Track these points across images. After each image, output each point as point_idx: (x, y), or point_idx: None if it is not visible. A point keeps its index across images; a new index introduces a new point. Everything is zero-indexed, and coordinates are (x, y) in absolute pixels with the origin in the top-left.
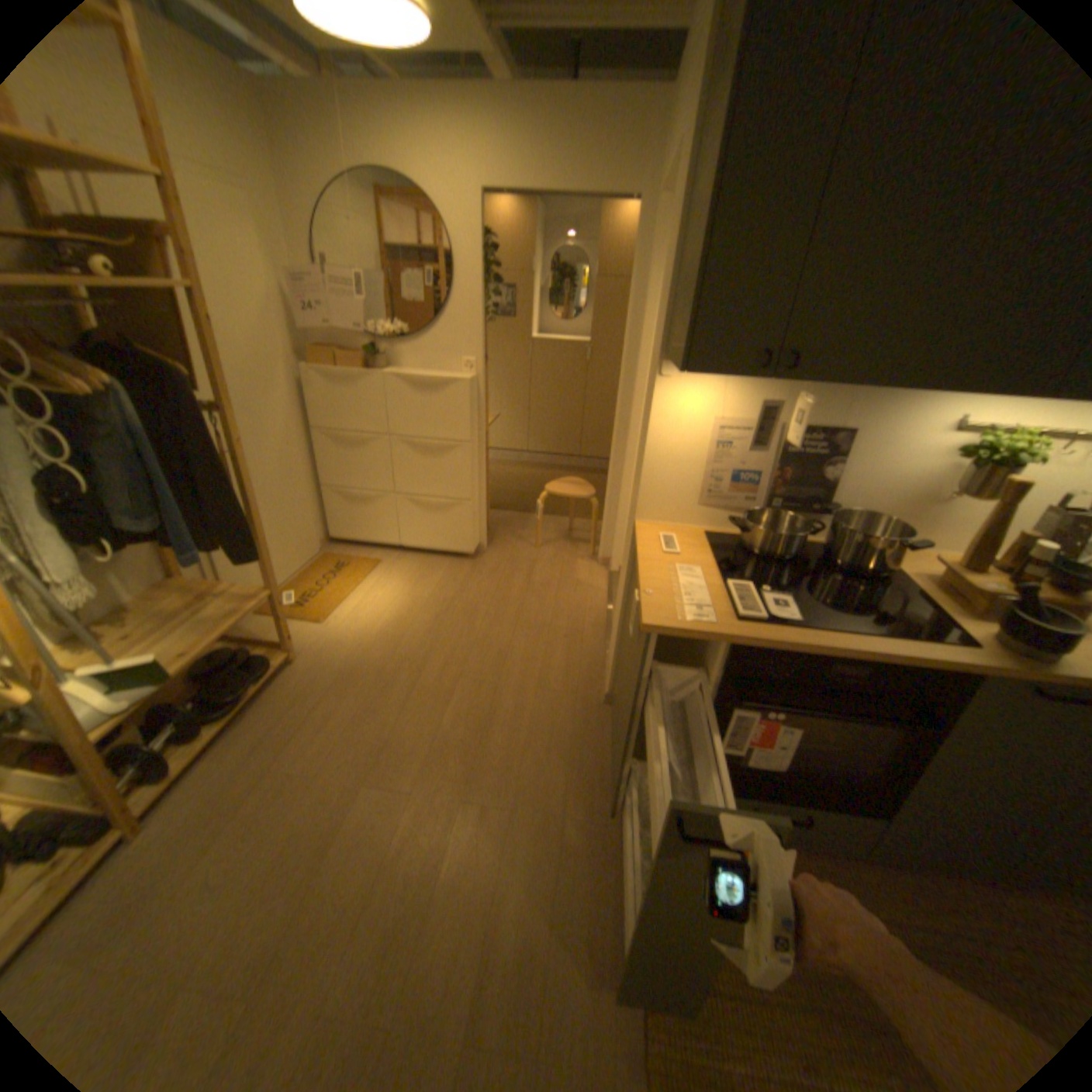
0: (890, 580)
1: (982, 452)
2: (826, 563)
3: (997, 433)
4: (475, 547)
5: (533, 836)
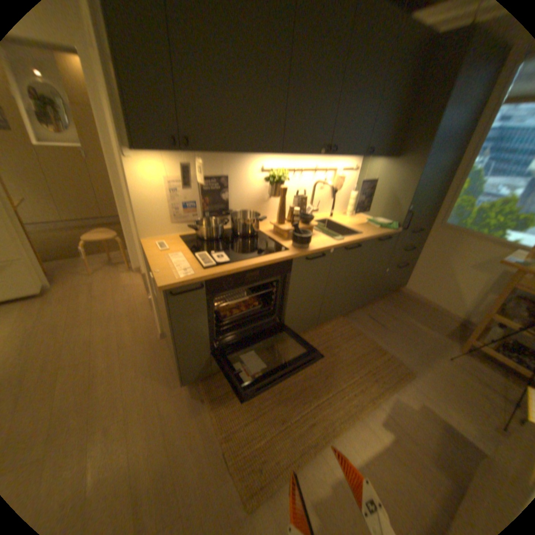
0: (257, 235)
1: (270, 179)
2: (233, 235)
3: (273, 171)
4: (39, 288)
5: (142, 422)
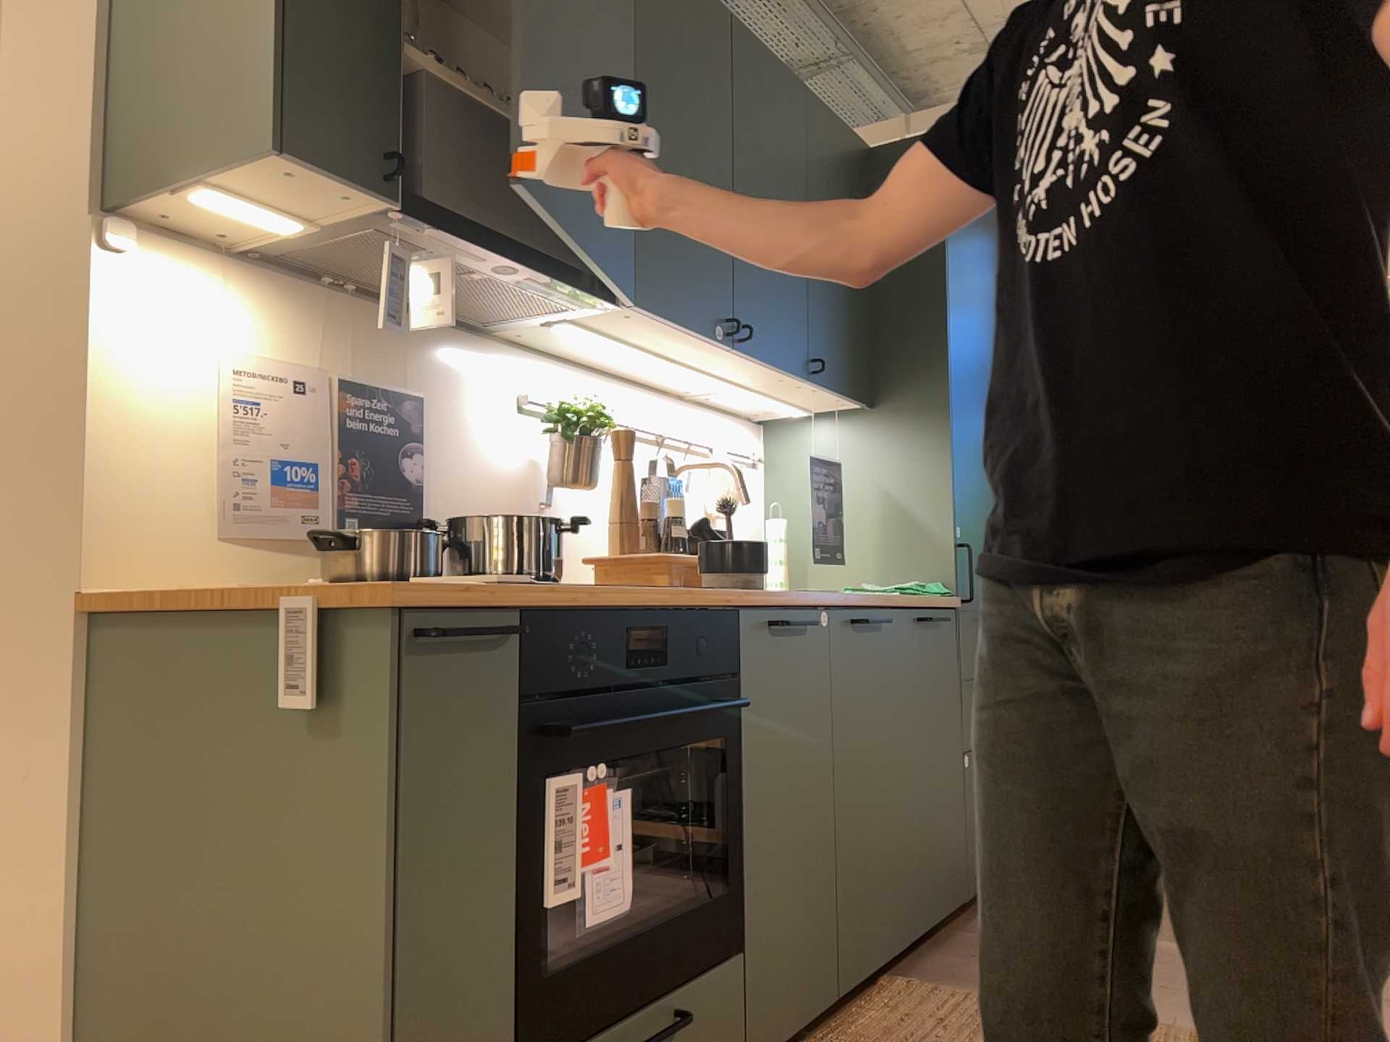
0: None
1: (569, 416)
2: None
3: (565, 403)
4: None
5: None
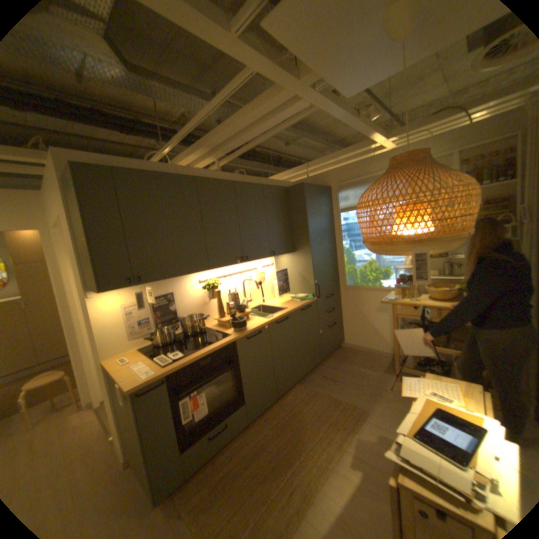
0: (205, 332)
1: (207, 288)
2: (185, 337)
3: (208, 282)
4: None
5: None
